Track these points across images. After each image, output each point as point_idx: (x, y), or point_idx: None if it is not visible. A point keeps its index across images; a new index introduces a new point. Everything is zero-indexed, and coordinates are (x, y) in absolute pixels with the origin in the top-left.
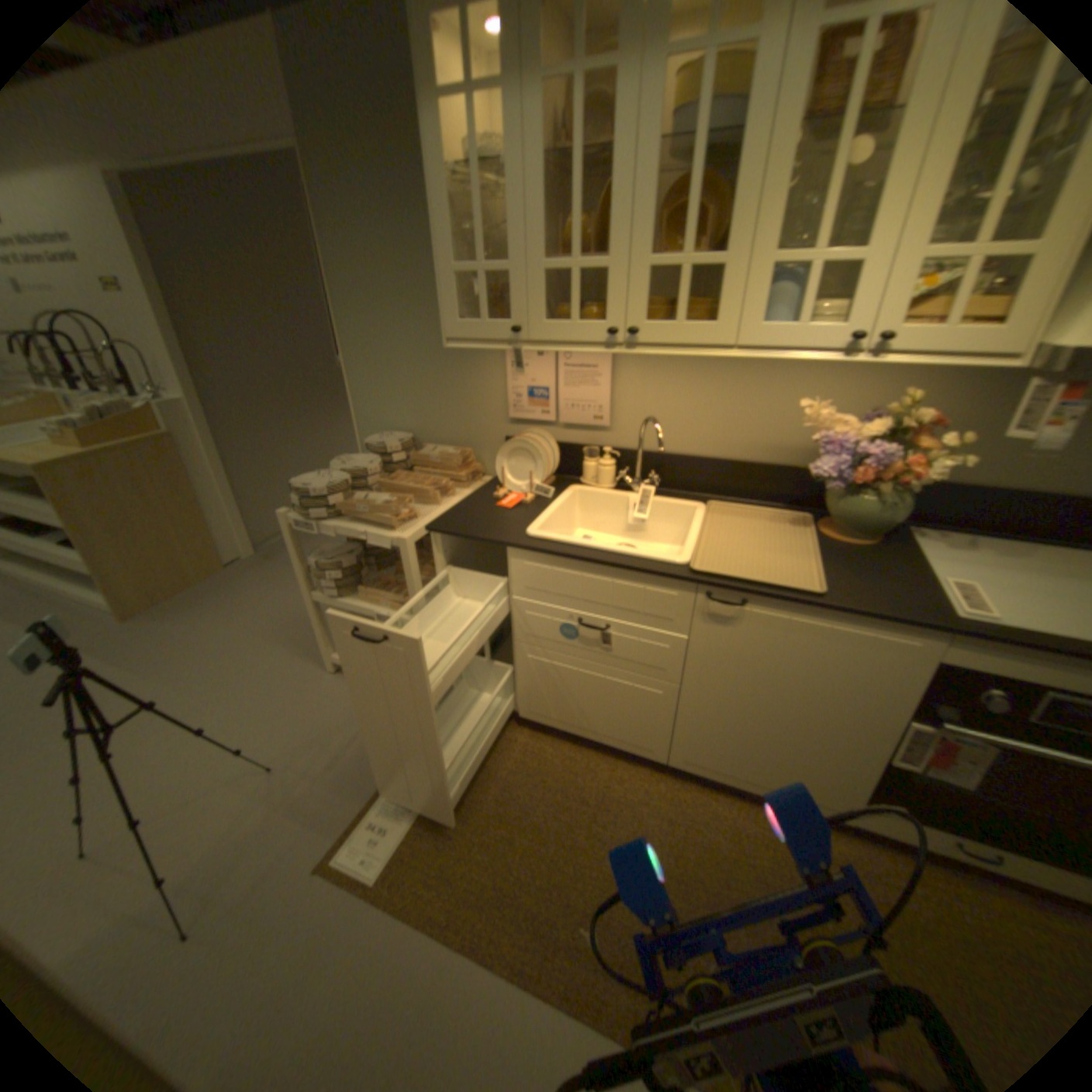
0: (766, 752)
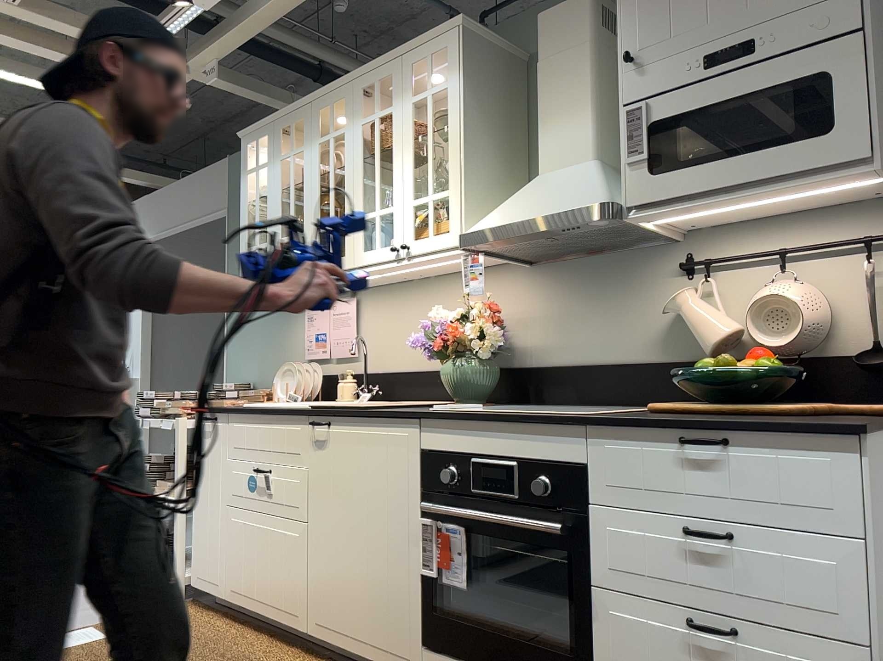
0: (355, 585)
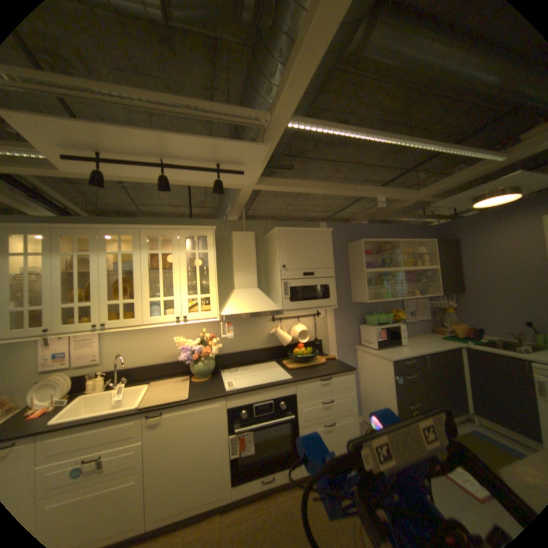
0: (186, 486)
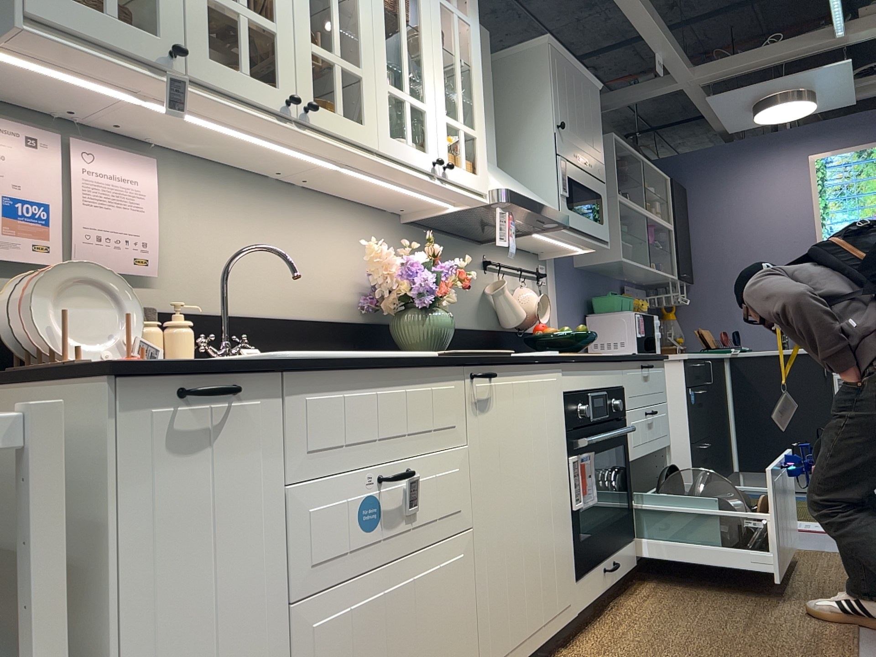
0: (529, 569)
